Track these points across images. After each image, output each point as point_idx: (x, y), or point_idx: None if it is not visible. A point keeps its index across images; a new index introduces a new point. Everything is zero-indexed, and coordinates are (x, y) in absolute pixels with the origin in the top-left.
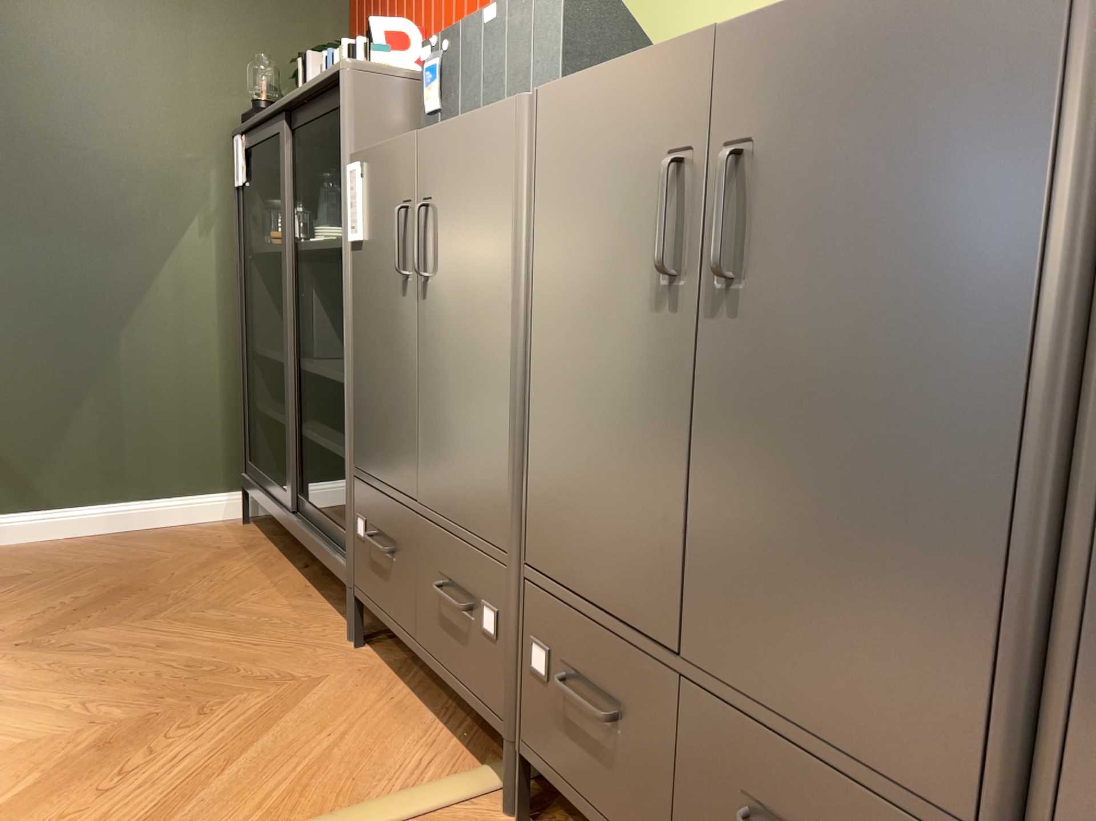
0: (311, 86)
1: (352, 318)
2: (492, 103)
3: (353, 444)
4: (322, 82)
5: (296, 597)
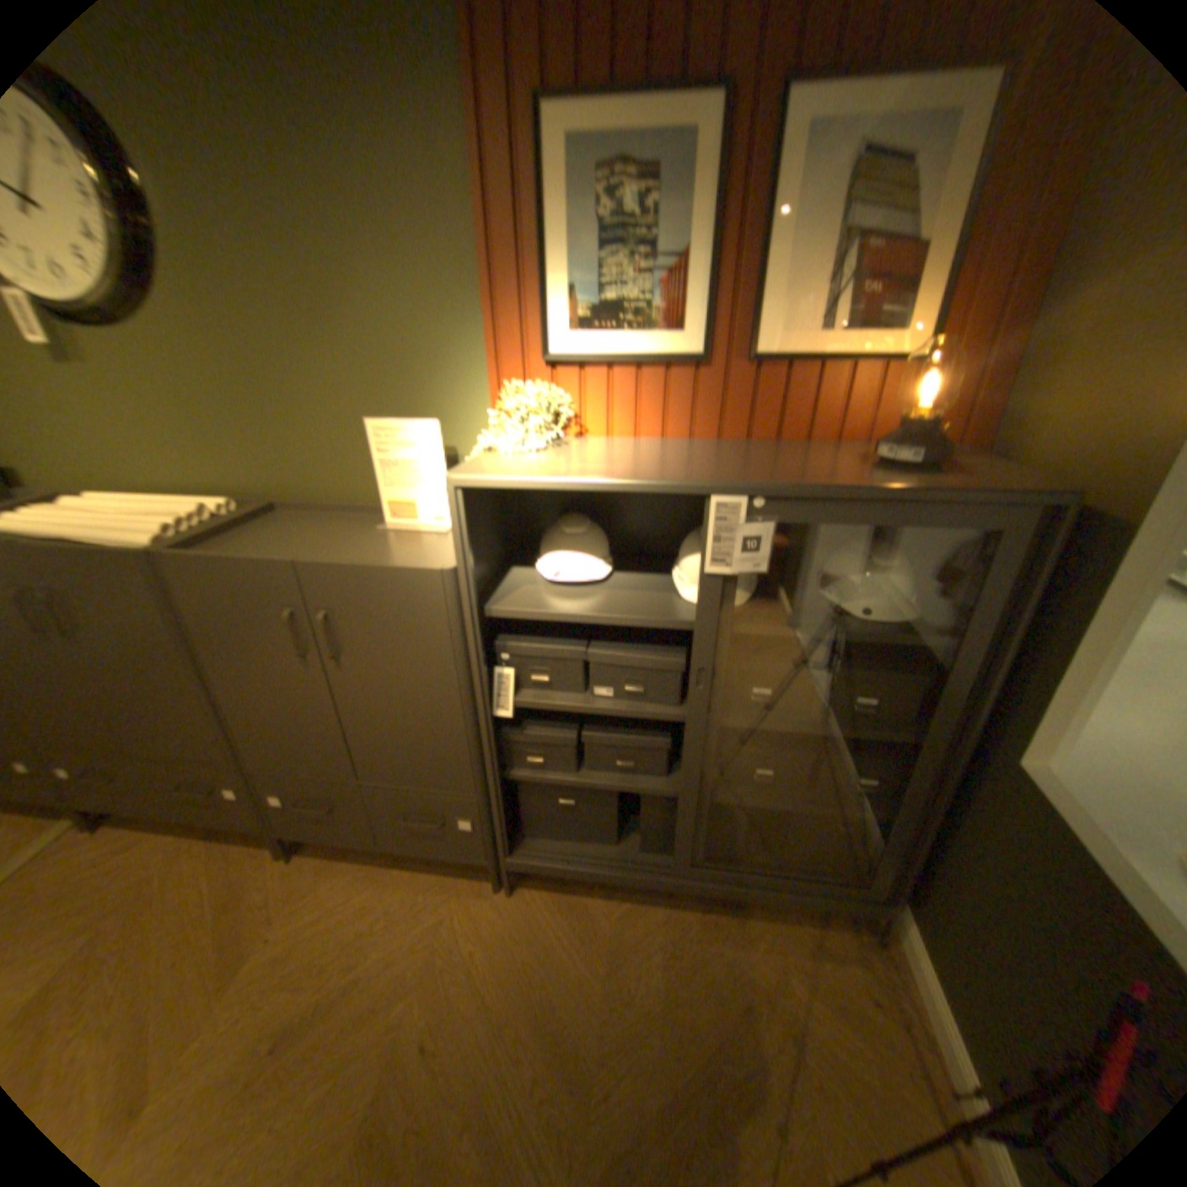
0: None
1: None
2: None
3: None
4: None
5: None
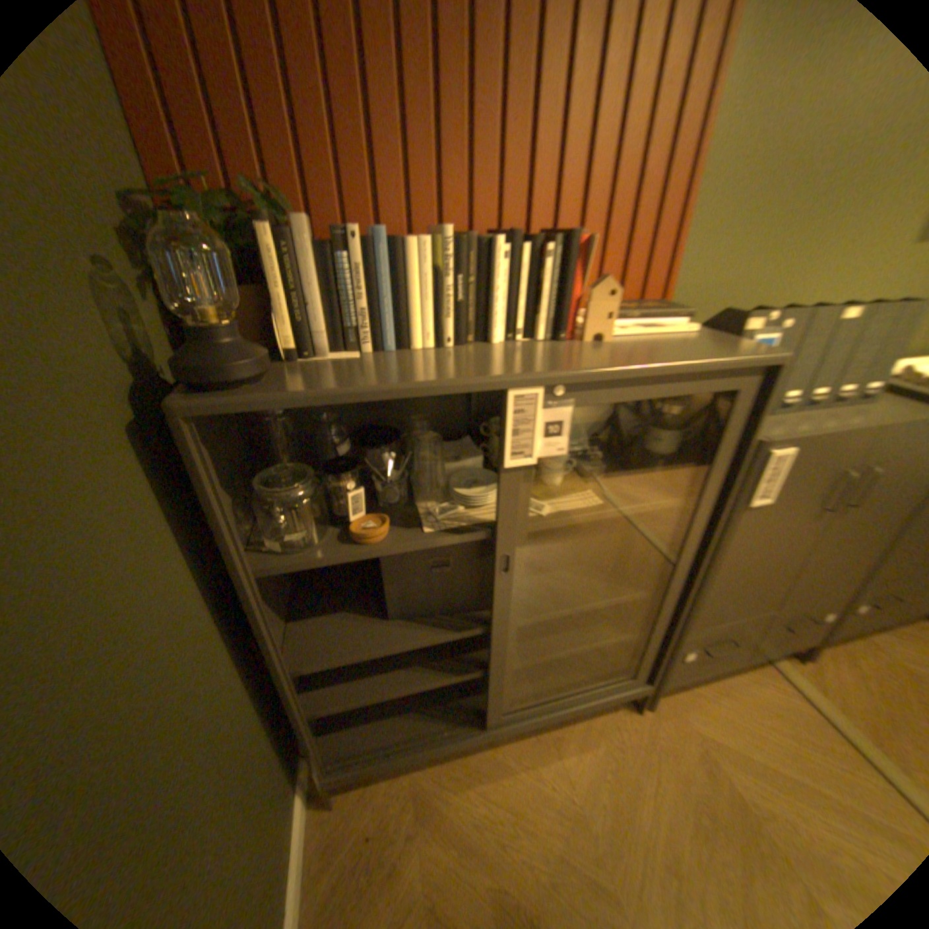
0: (690, 363)
1: (726, 555)
2: (830, 374)
3: (695, 625)
4: (731, 365)
5: (561, 751)
